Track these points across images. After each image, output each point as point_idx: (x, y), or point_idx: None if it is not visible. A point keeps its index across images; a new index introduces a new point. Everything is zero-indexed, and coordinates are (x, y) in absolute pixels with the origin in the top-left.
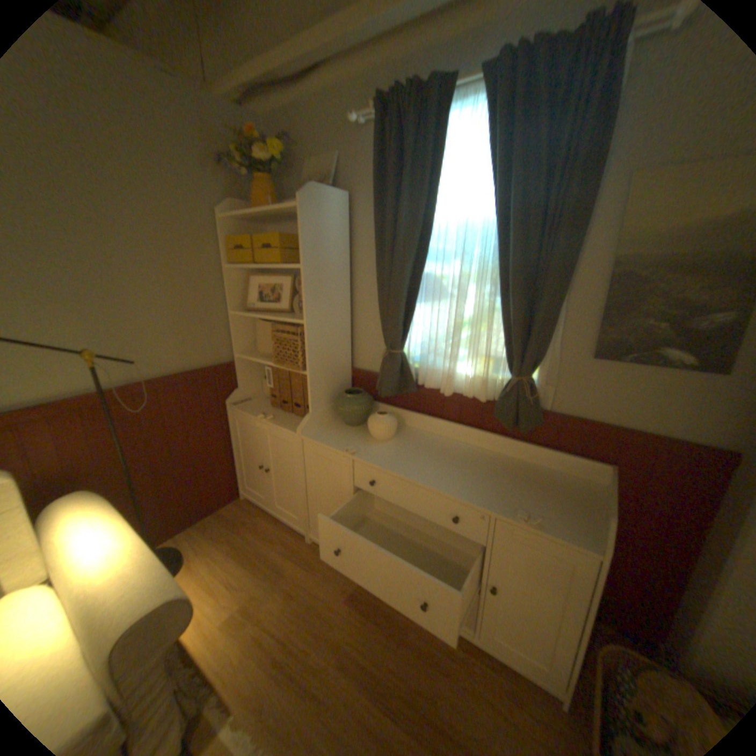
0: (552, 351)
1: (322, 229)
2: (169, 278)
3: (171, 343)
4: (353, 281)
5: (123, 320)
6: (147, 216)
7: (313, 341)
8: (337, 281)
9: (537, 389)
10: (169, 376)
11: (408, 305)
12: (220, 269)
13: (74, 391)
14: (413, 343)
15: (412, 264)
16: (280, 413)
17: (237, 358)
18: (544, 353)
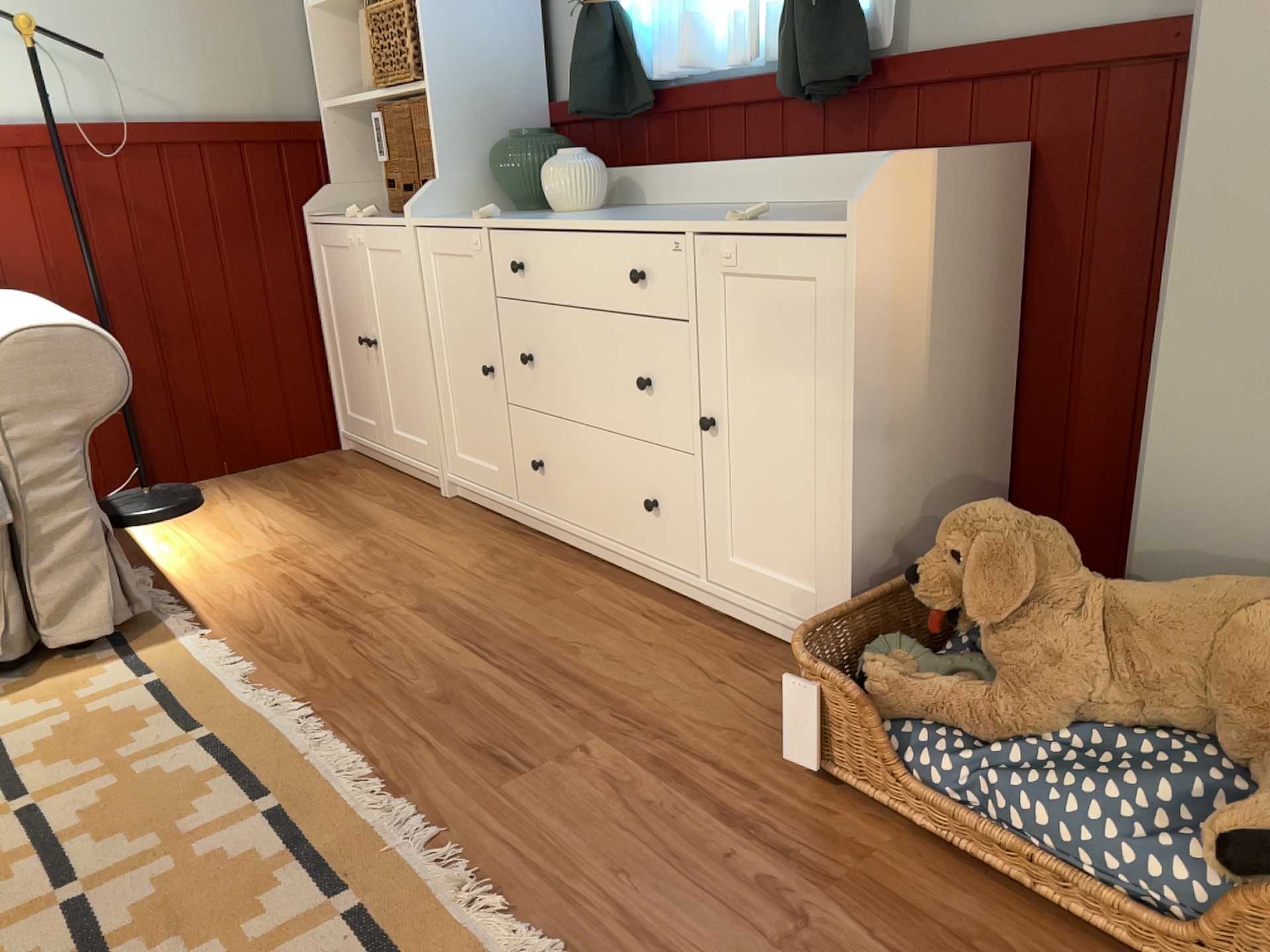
0: None
1: None
2: None
3: (190, 61)
4: None
5: None
6: None
7: (435, 9)
8: None
9: (865, 8)
10: (186, 127)
11: None
12: None
13: (18, 120)
14: None
15: None
16: (399, 217)
17: (327, 117)
18: None
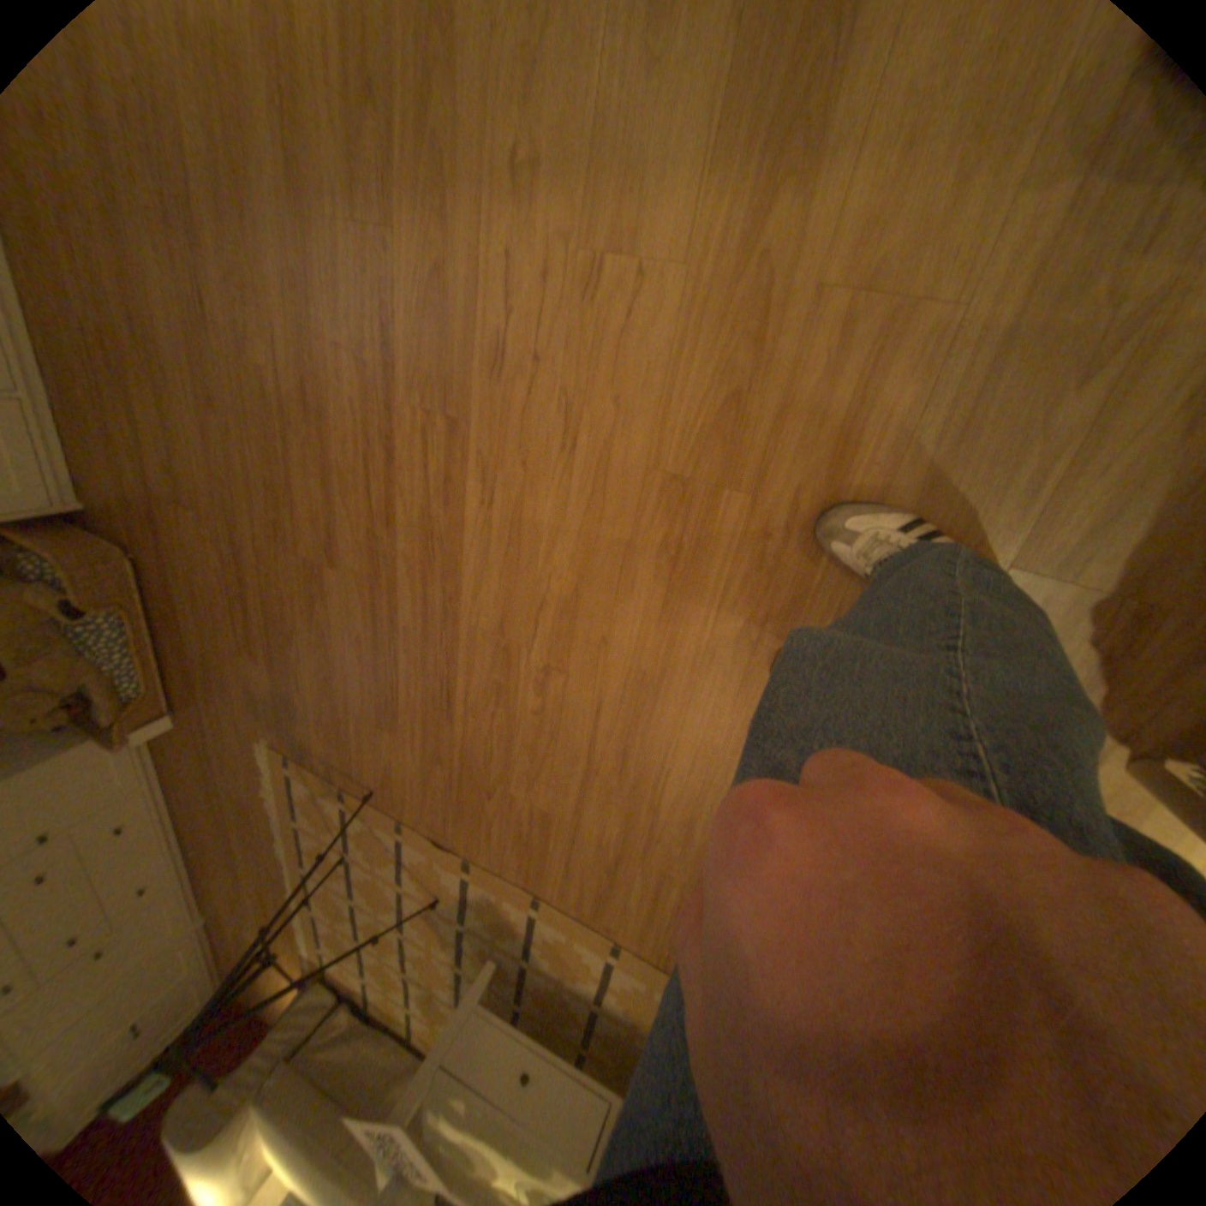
0: None
1: None
2: None
3: None
4: None
5: None
6: None
7: None
8: None
9: None
10: None
11: None
12: None
13: None
14: None
15: None
16: None
17: None
18: None
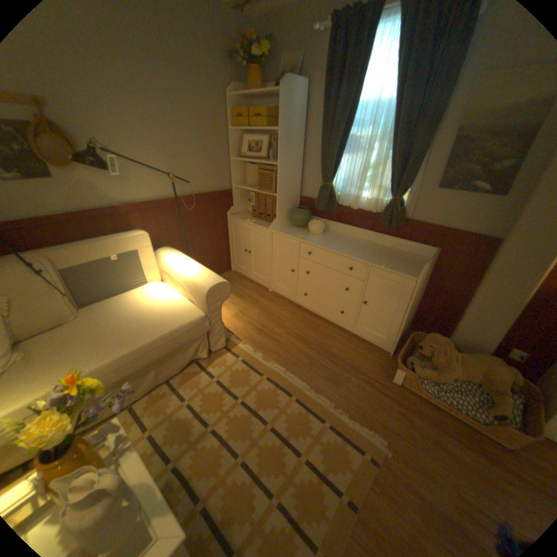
0: (416, 183)
1: (292, 105)
2: (202, 135)
3: (202, 175)
4: (305, 140)
5: (181, 159)
6: (193, 95)
7: (281, 176)
8: (297, 139)
9: (405, 206)
10: (201, 194)
11: (338, 155)
12: (226, 130)
13: (161, 196)
14: (338, 180)
15: (343, 129)
16: (258, 221)
17: (233, 188)
18: (412, 185)
